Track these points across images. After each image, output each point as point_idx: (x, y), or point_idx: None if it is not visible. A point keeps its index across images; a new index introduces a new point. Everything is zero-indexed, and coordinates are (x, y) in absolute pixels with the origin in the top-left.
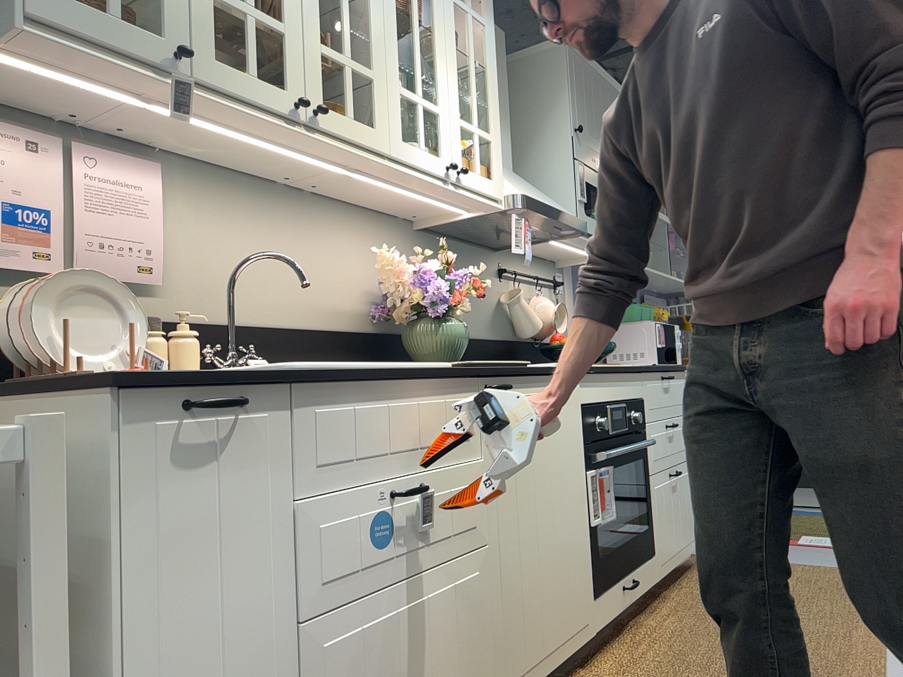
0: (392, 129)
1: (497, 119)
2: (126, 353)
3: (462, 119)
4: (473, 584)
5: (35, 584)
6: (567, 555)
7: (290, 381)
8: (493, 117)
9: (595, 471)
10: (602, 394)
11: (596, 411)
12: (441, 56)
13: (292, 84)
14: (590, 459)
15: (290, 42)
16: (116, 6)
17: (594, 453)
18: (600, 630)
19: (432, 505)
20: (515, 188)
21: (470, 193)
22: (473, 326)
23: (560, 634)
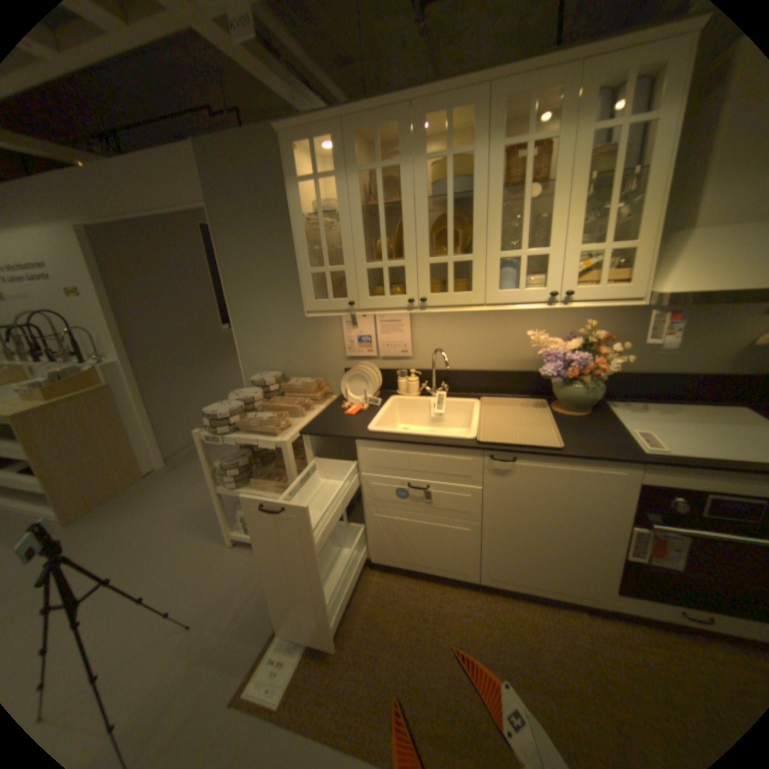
0: (489, 286)
1: (654, 219)
2: (374, 394)
3: (584, 244)
4: (466, 533)
5: (289, 472)
6: (579, 560)
7: (356, 440)
8: (645, 220)
9: (654, 532)
10: (699, 484)
11: (674, 494)
12: (560, 200)
13: (409, 291)
14: (645, 521)
15: (408, 268)
16: (331, 295)
17: (656, 520)
18: (624, 613)
19: (437, 495)
20: (672, 282)
21: (587, 303)
22: (688, 363)
23: (558, 589)
